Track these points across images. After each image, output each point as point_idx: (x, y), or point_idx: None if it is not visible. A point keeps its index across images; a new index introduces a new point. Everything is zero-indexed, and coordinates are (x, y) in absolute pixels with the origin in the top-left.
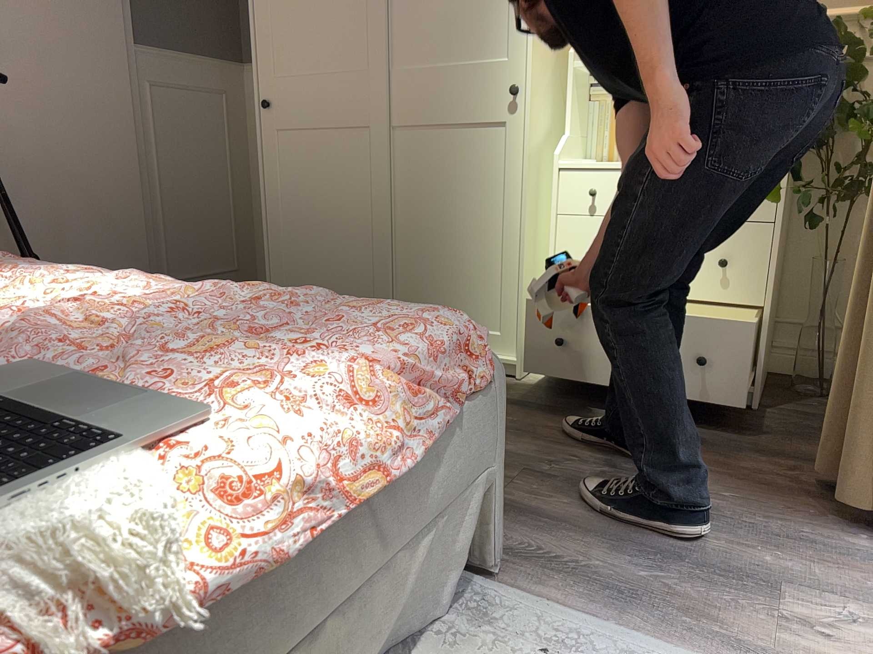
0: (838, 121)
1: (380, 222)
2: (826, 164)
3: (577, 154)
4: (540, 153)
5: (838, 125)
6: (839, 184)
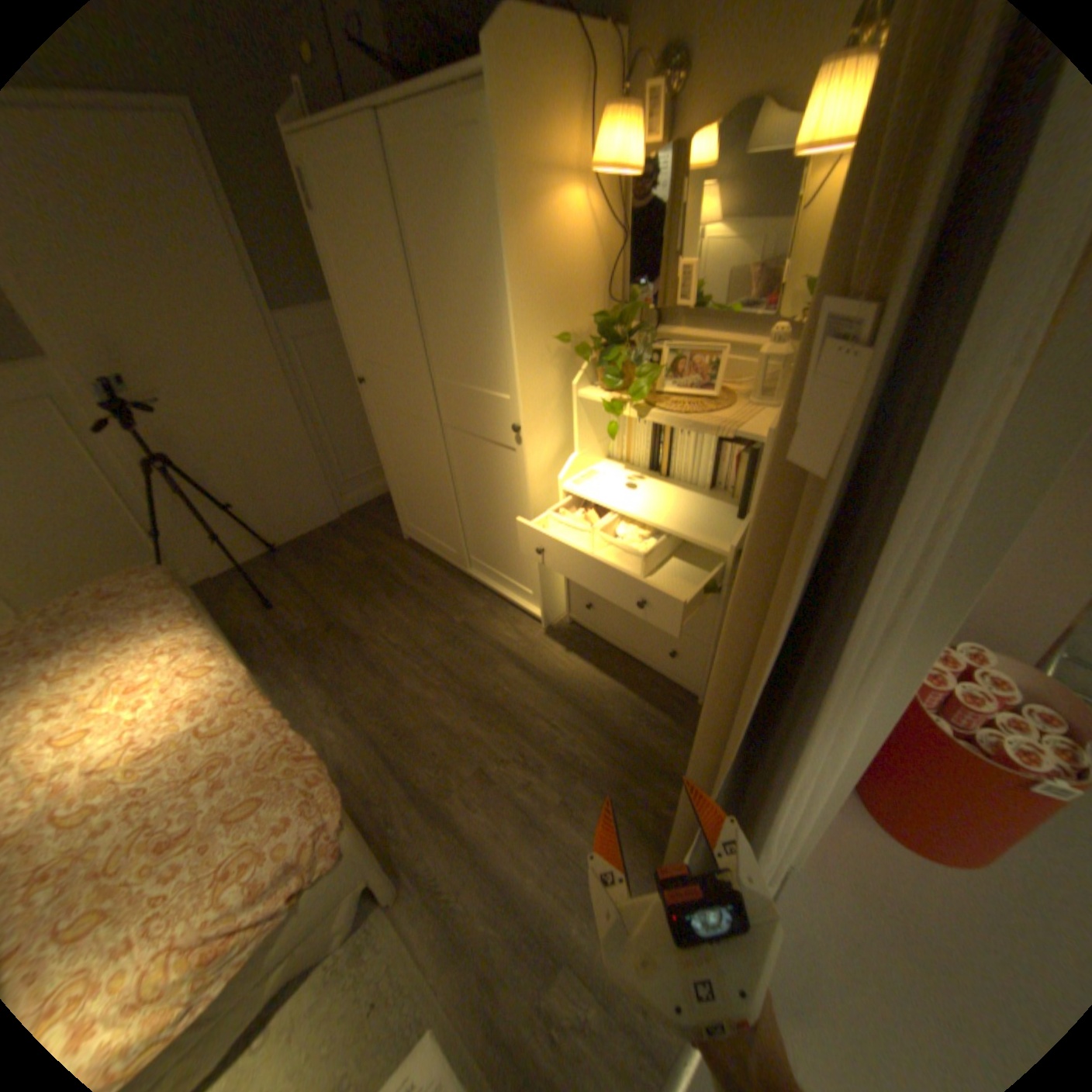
0: None
1: (448, 493)
2: None
3: (593, 461)
4: (551, 473)
5: None
6: None
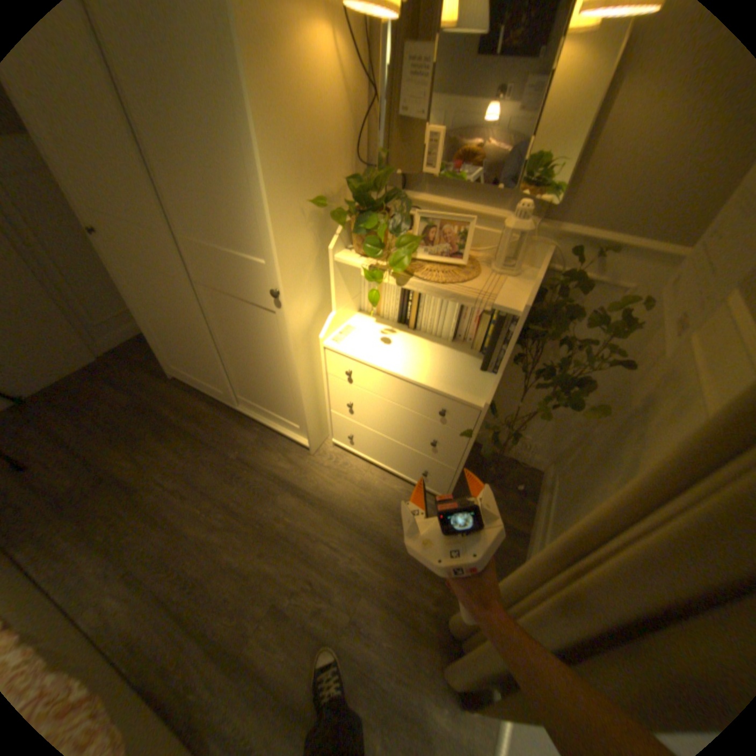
0: (550, 337)
1: (207, 345)
2: (528, 374)
3: (348, 316)
4: (311, 331)
5: (551, 335)
6: (542, 362)
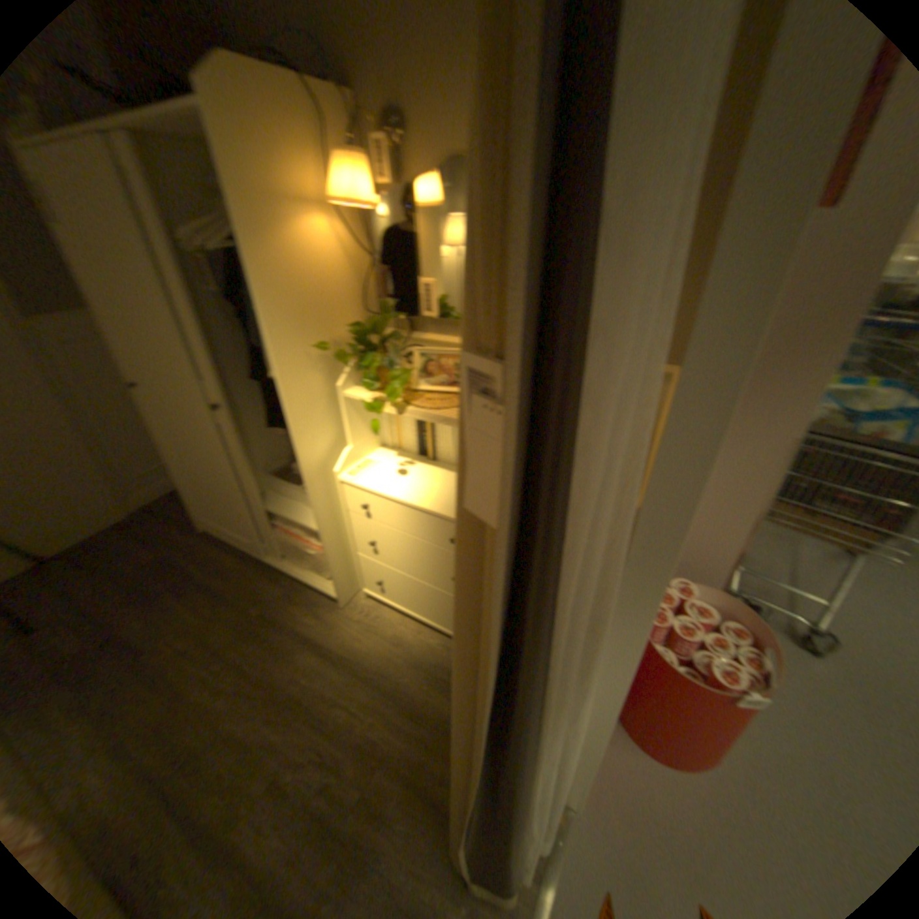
0: None
1: (229, 489)
2: None
3: (365, 450)
4: (324, 465)
5: None
6: None
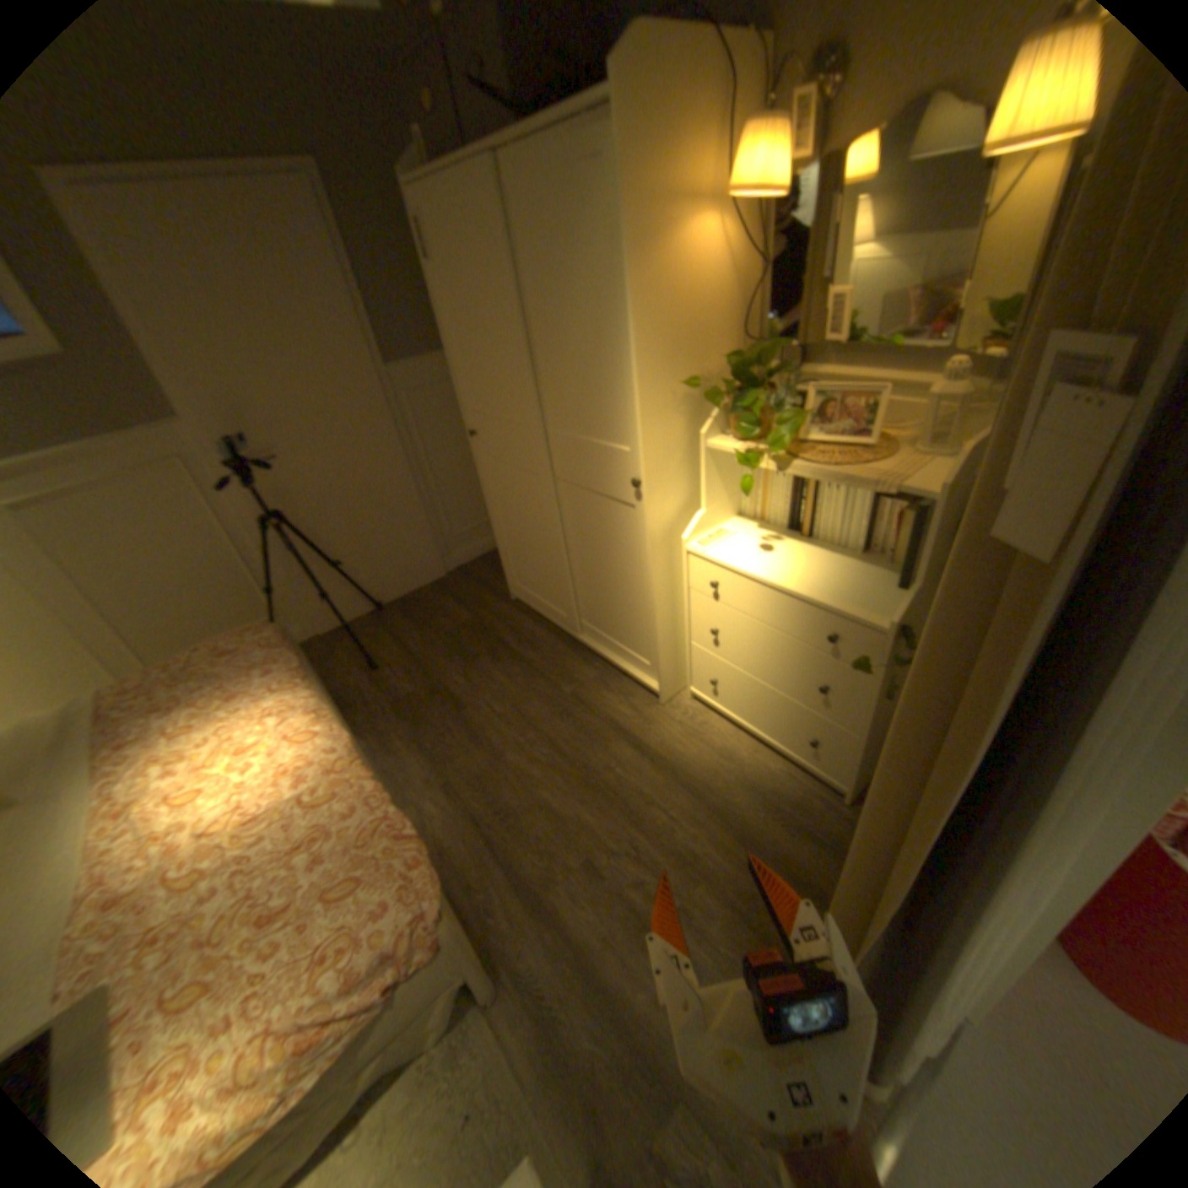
0: None
1: (560, 552)
2: None
3: (723, 519)
4: (674, 532)
5: None
6: None
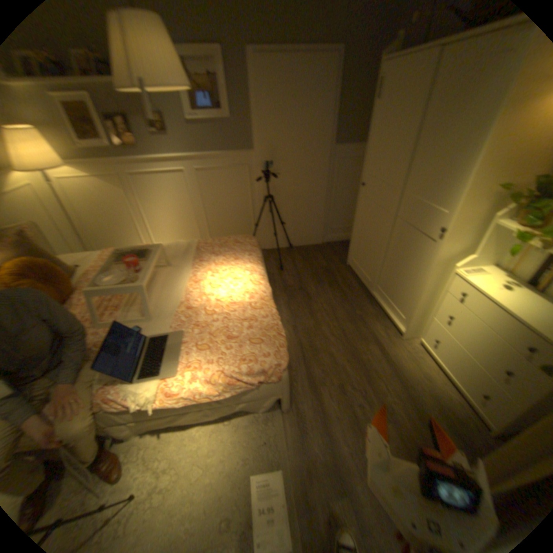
0: None
1: (382, 251)
2: None
3: (485, 263)
4: (453, 260)
5: None
6: None
